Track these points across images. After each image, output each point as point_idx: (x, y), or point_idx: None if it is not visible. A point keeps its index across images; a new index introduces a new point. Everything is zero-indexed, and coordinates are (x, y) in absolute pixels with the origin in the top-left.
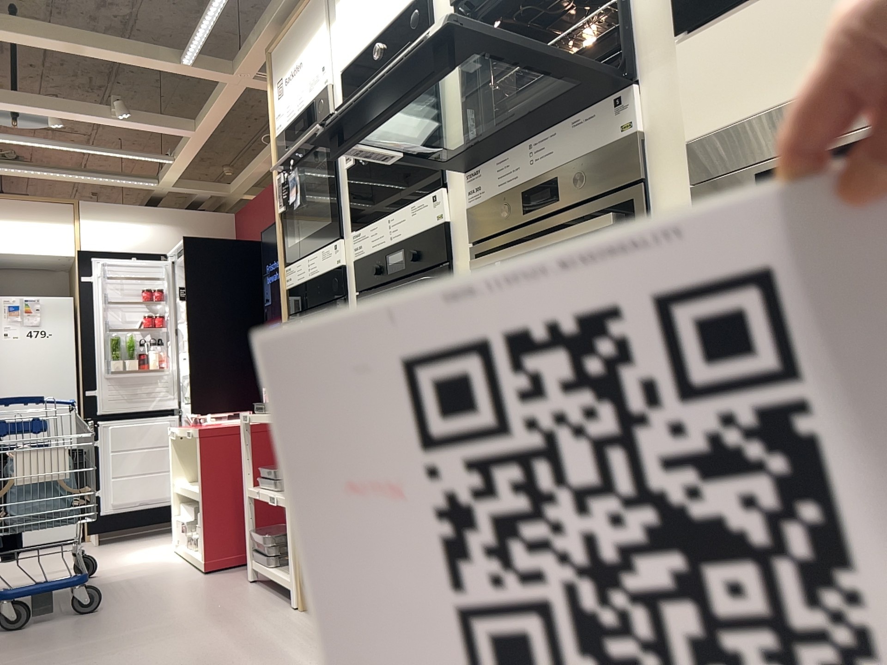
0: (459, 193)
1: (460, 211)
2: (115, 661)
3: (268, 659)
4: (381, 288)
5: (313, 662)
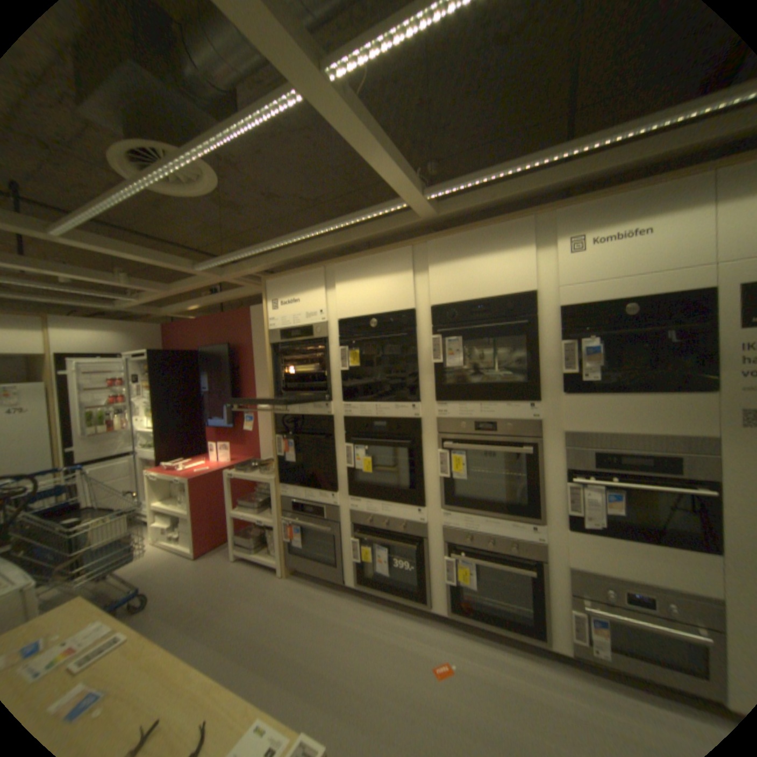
0: (429, 409)
1: (429, 416)
2: (201, 649)
3: (297, 621)
4: (366, 436)
5: (323, 616)
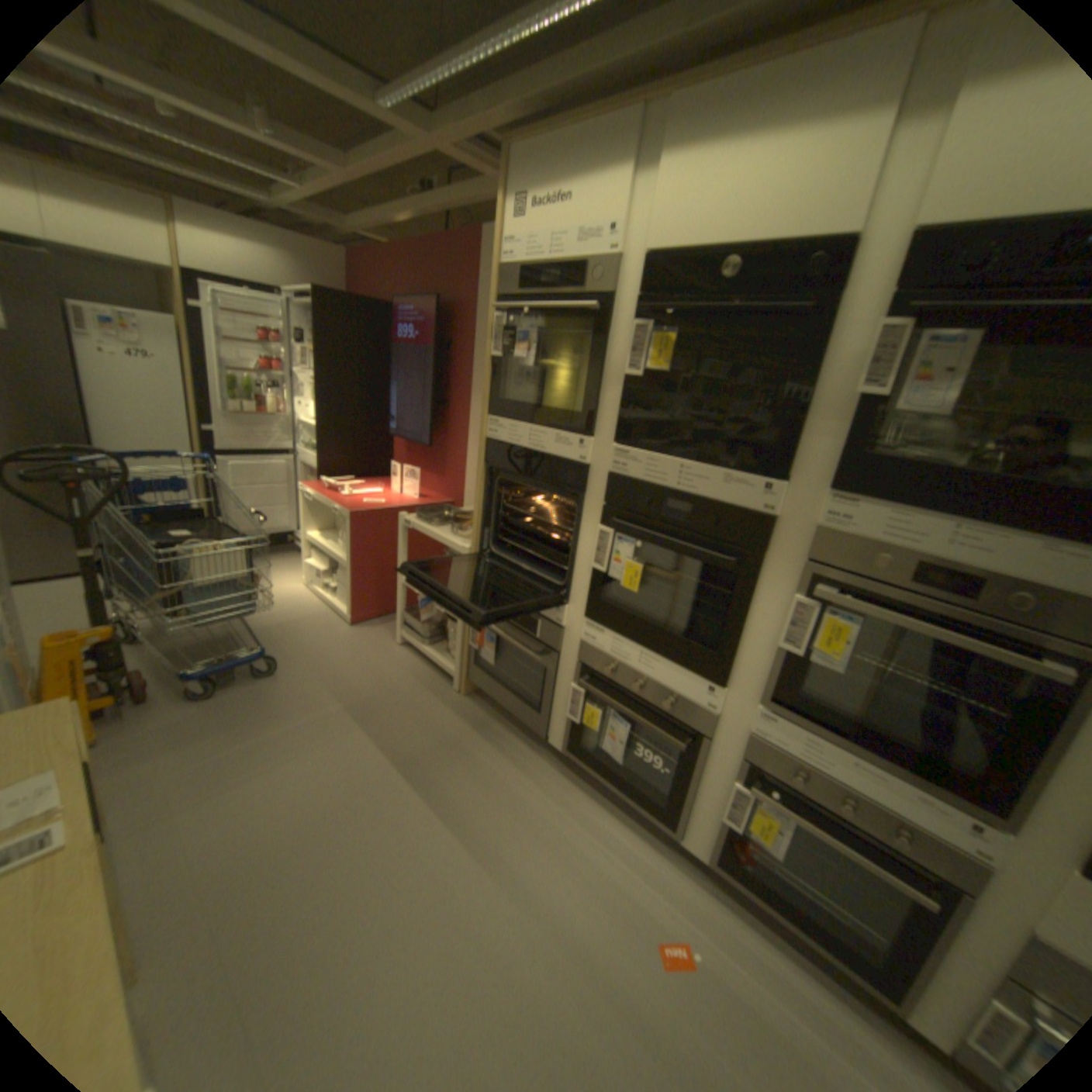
0: (807, 500)
1: (801, 517)
2: (329, 762)
3: (467, 769)
4: (645, 522)
5: (506, 775)
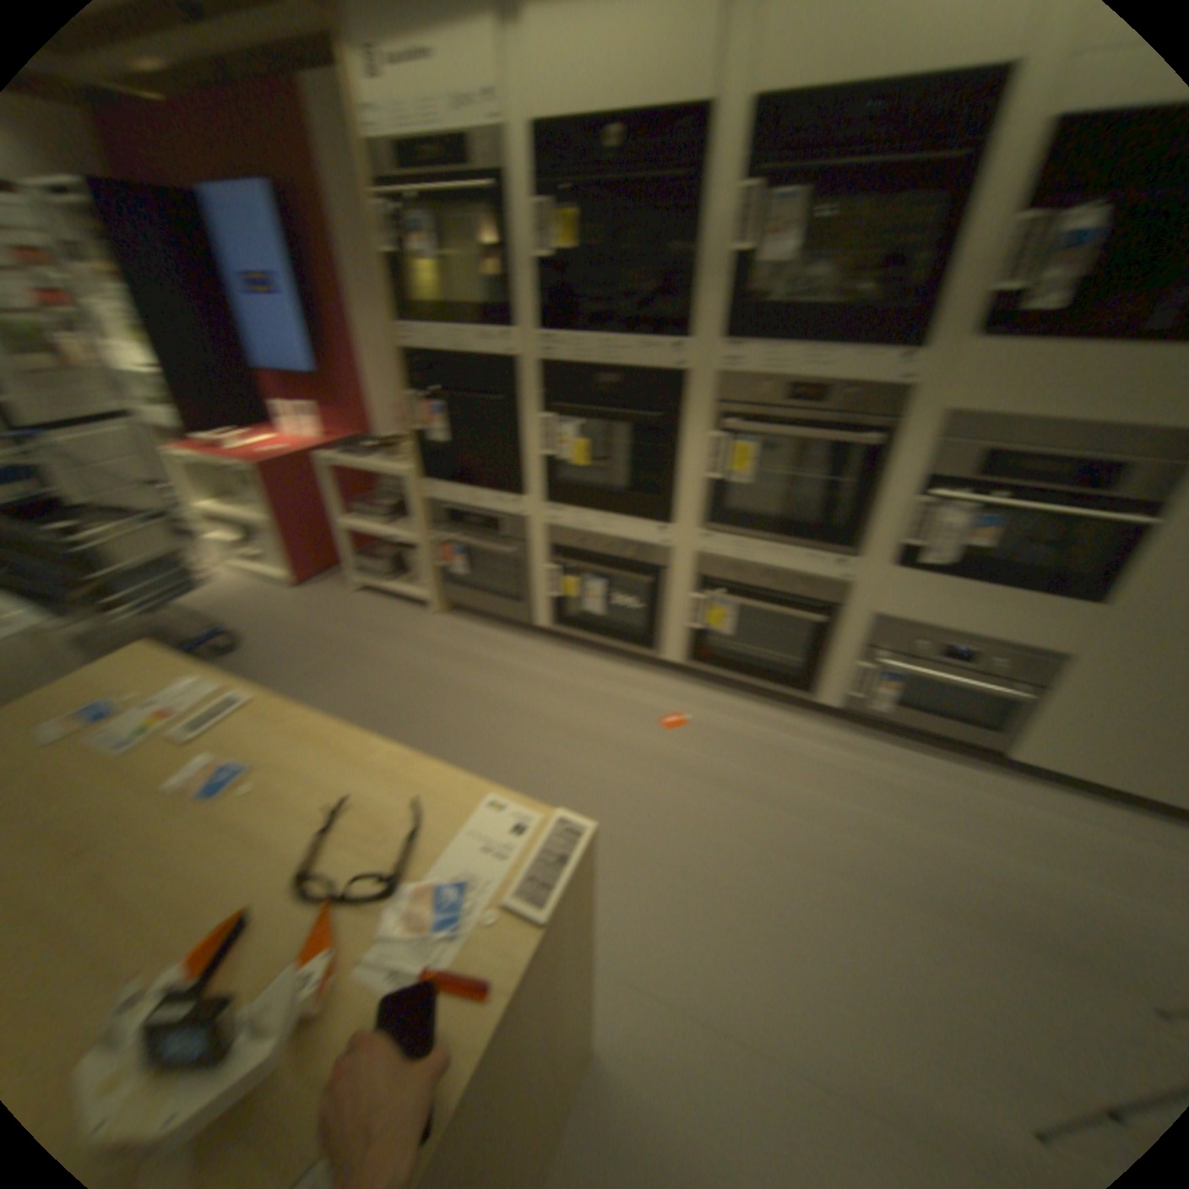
0: (712, 352)
1: (710, 368)
2: (350, 692)
3: (477, 663)
4: (587, 401)
5: (513, 658)
